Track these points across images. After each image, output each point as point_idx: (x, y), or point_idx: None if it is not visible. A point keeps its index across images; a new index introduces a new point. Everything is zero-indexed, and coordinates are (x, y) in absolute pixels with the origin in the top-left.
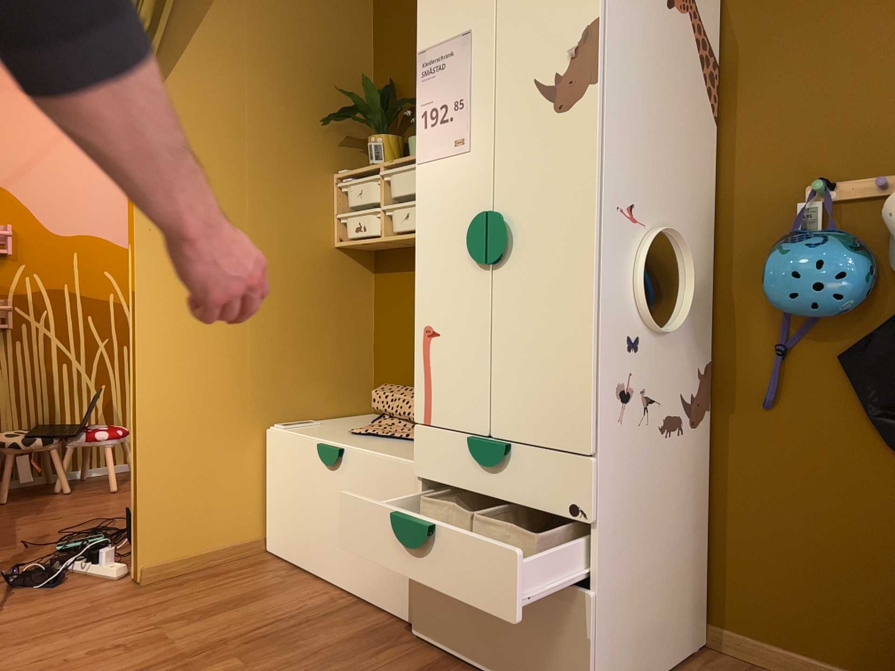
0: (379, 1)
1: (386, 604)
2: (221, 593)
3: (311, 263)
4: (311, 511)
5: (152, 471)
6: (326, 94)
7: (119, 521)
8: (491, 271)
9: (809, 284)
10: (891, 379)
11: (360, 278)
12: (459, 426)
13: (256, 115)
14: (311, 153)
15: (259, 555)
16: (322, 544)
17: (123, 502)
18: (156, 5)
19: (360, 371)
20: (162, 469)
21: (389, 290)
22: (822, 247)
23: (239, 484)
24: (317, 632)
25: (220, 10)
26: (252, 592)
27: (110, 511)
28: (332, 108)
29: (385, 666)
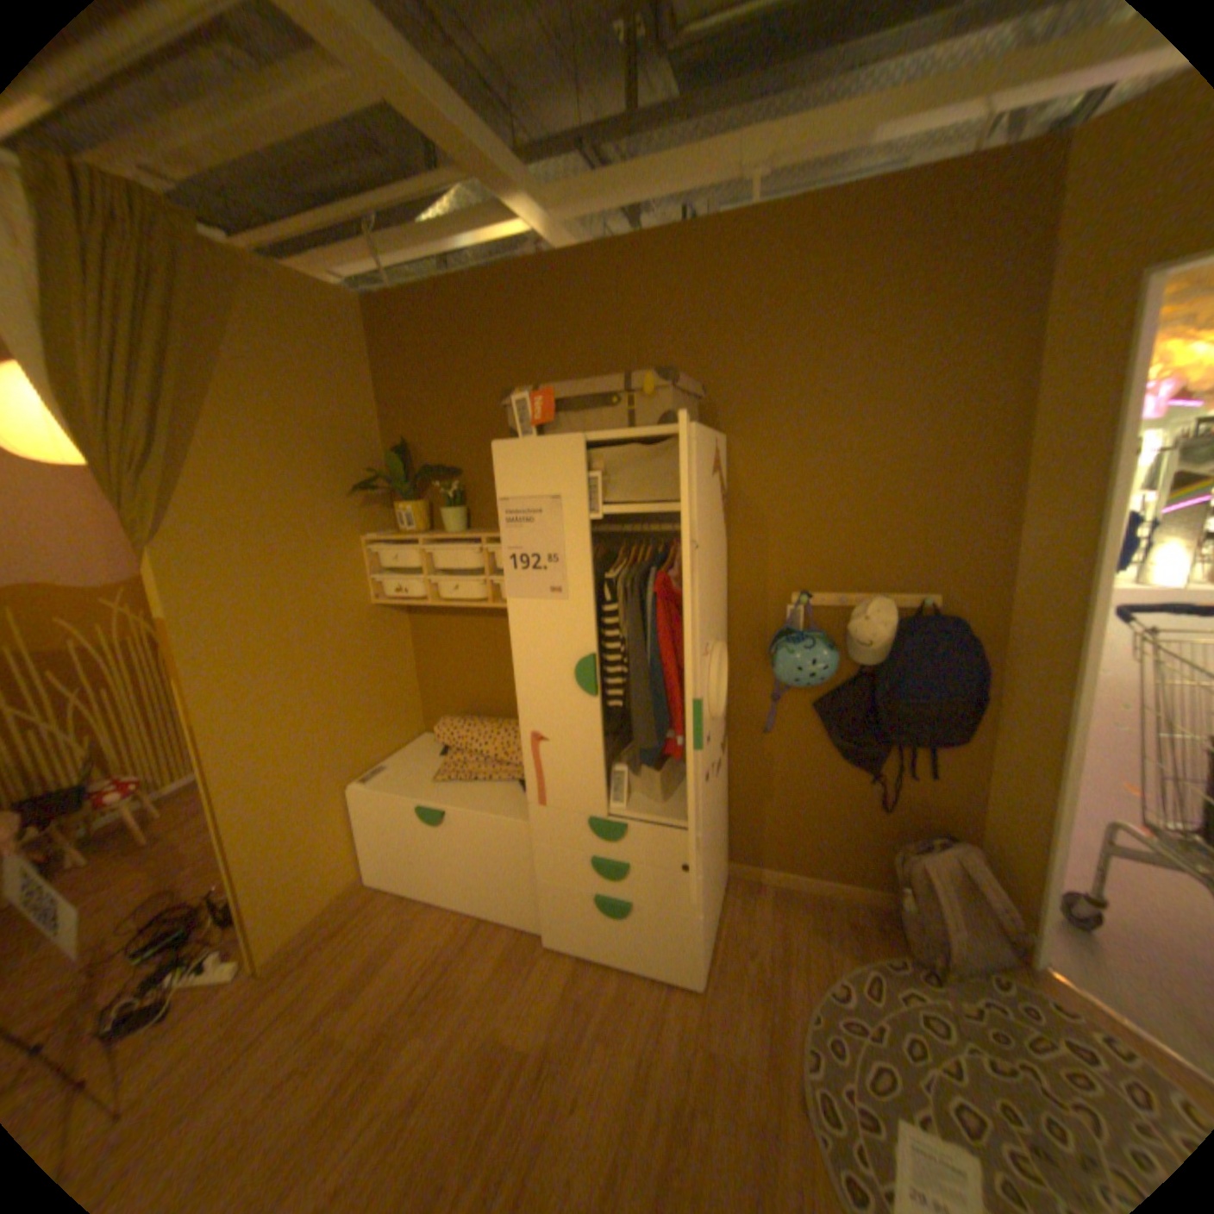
0: (374, 353)
1: (508, 921)
2: (353, 957)
3: (356, 628)
4: (414, 856)
5: (251, 880)
6: (340, 460)
7: (180, 892)
8: (598, 700)
9: (807, 675)
10: (846, 722)
11: (398, 624)
12: (576, 809)
13: (277, 501)
14: (337, 523)
15: (360, 892)
16: (431, 881)
17: (167, 862)
18: (146, 415)
19: (410, 702)
20: (260, 874)
21: (428, 631)
22: (813, 649)
23: (330, 846)
24: (466, 973)
25: (214, 394)
26: (381, 944)
27: (160, 881)
28: (348, 473)
29: (539, 989)
